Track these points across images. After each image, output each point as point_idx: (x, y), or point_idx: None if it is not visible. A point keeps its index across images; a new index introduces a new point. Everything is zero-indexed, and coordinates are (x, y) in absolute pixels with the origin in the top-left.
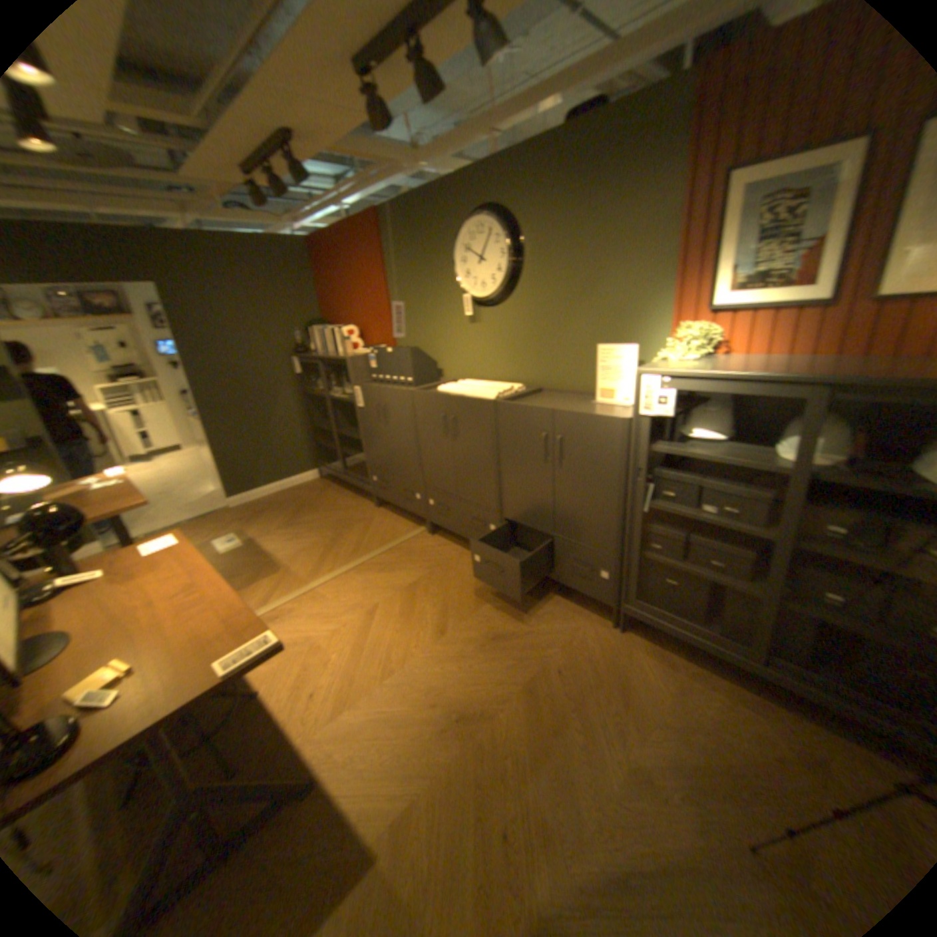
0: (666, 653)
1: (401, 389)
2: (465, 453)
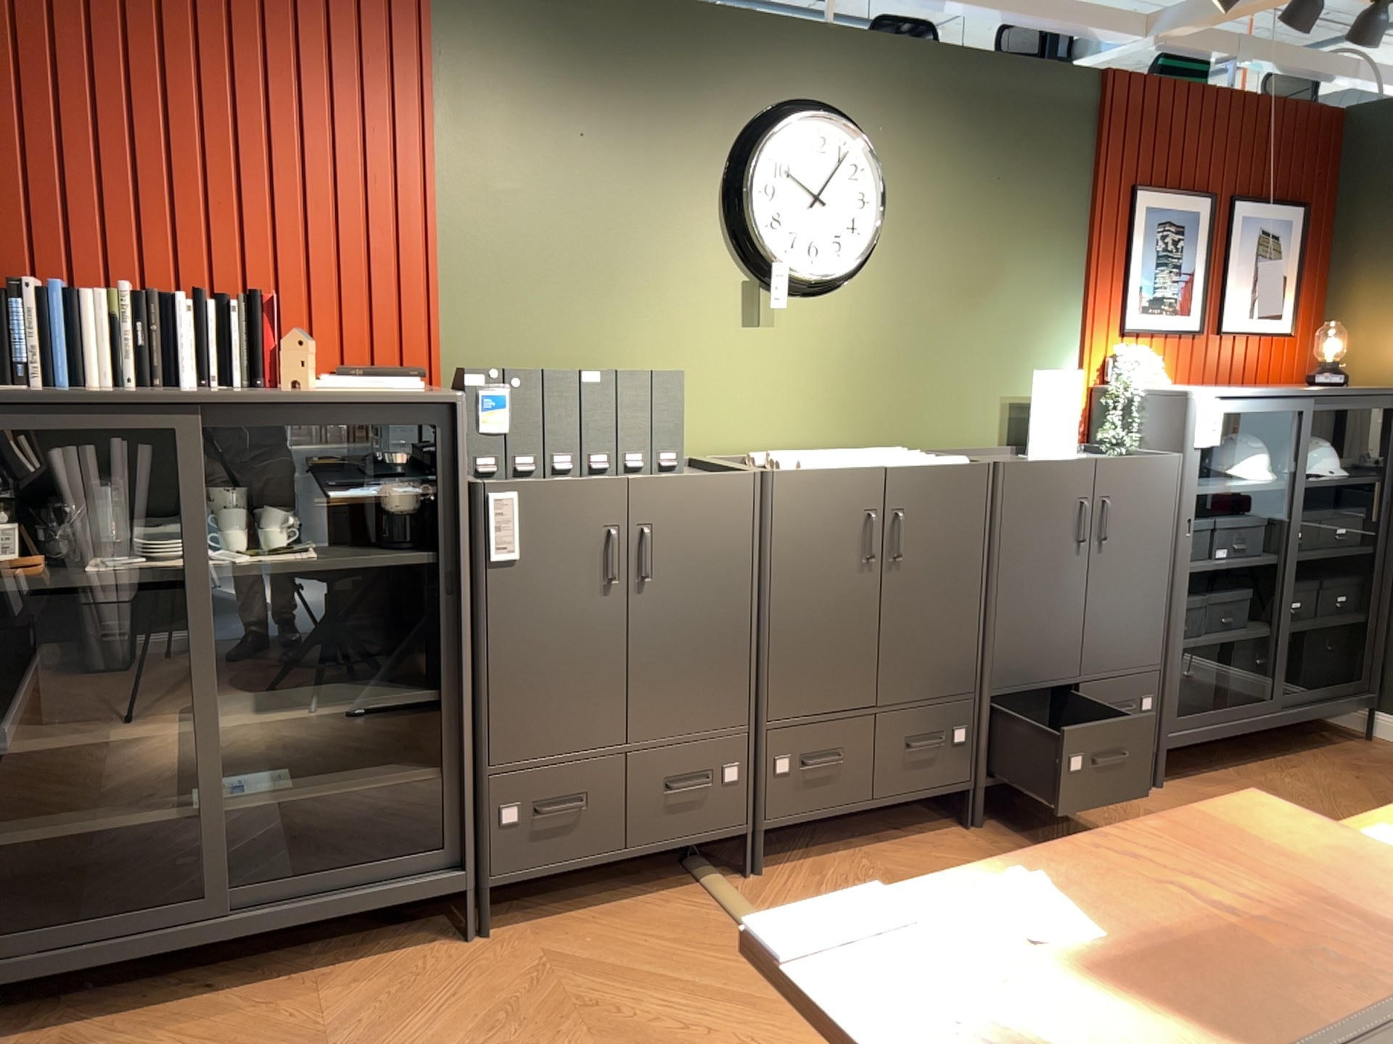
0: (1202, 776)
1: (717, 473)
2: (914, 588)
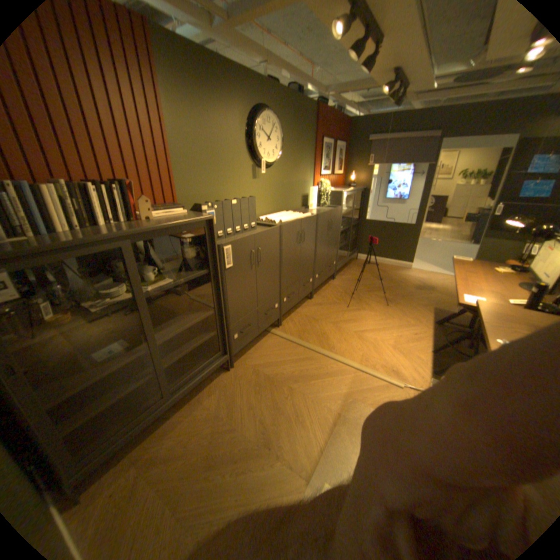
0: (341, 274)
1: (273, 228)
2: (307, 249)
